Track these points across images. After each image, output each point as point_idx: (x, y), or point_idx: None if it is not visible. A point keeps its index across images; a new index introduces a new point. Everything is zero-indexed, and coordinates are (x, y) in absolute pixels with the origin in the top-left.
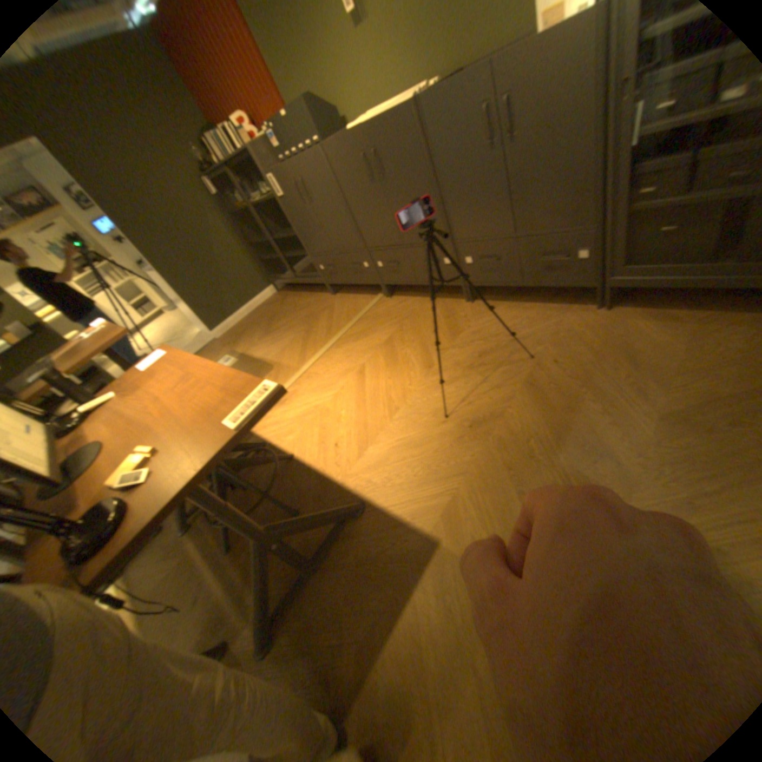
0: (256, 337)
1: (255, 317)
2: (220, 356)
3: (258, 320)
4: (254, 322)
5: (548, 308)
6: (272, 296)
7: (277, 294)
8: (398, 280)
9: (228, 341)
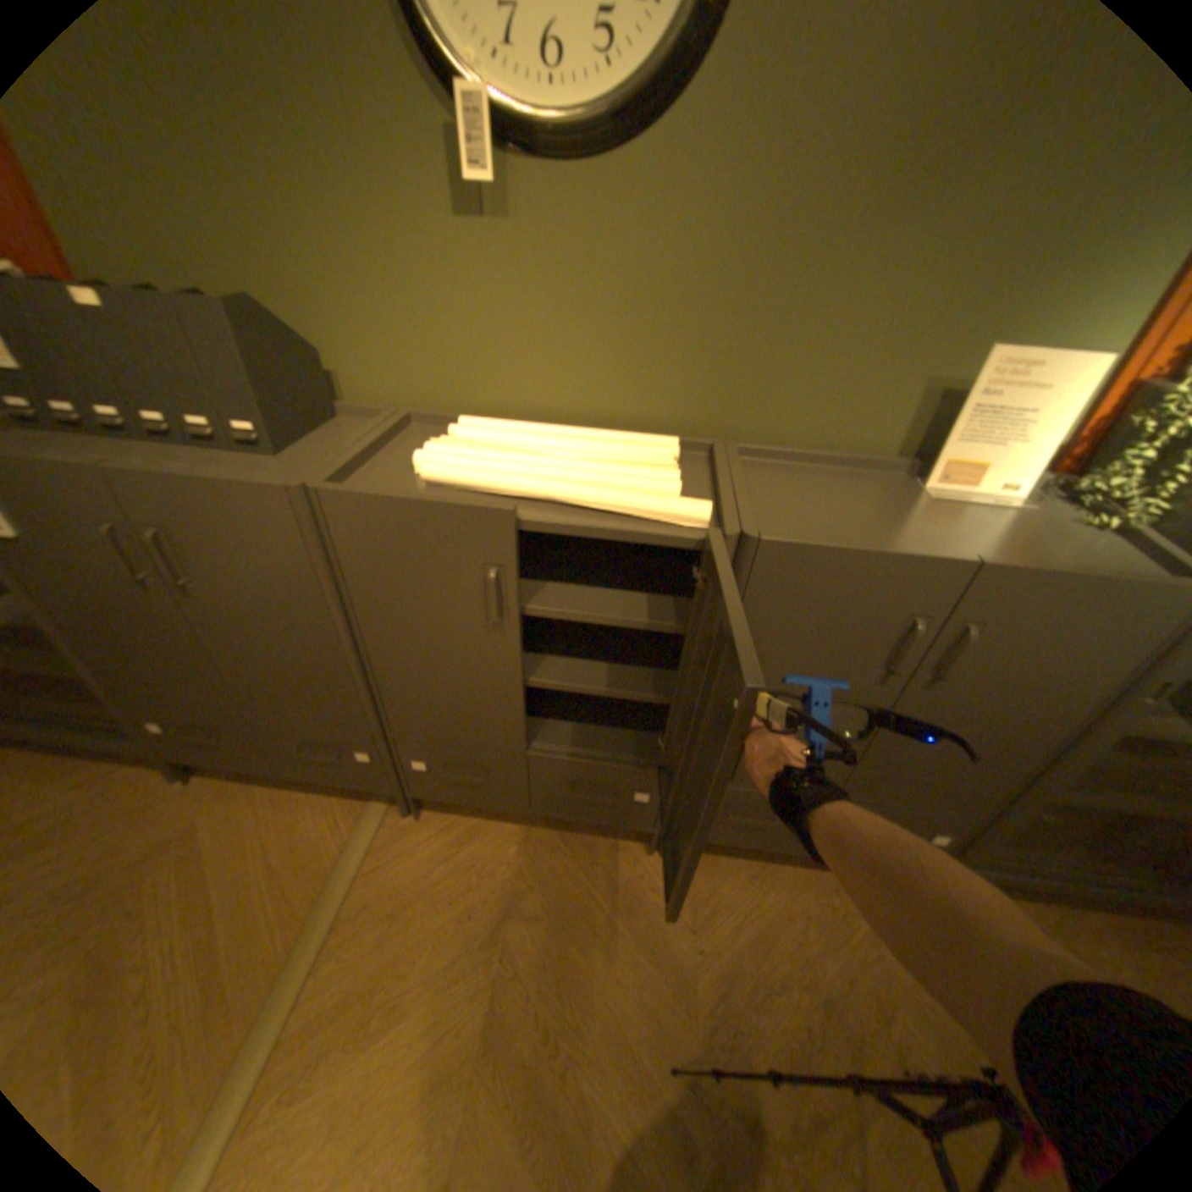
0: None
1: None
2: None
3: None
4: None
5: (828, 887)
6: None
7: None
8: (465, 801)
9: None
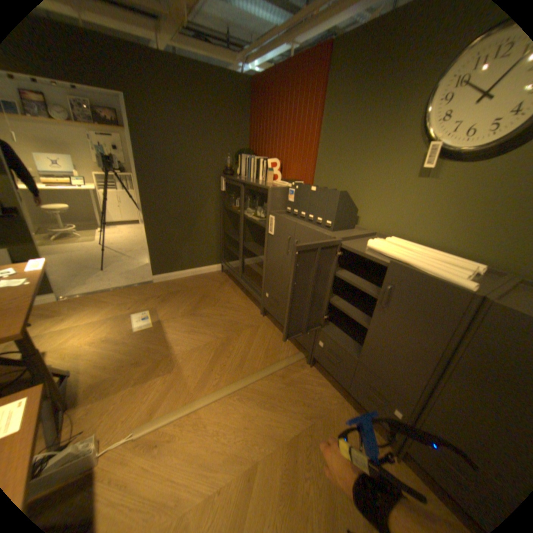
0: (181, 312)
1: (193, 287)
2: (143, 309)
3: (193, 292)
4: (189, 293)
5: None
6: (216, 274)
7: (220, 276)
8: (329, 369)
9: (159, 296)
